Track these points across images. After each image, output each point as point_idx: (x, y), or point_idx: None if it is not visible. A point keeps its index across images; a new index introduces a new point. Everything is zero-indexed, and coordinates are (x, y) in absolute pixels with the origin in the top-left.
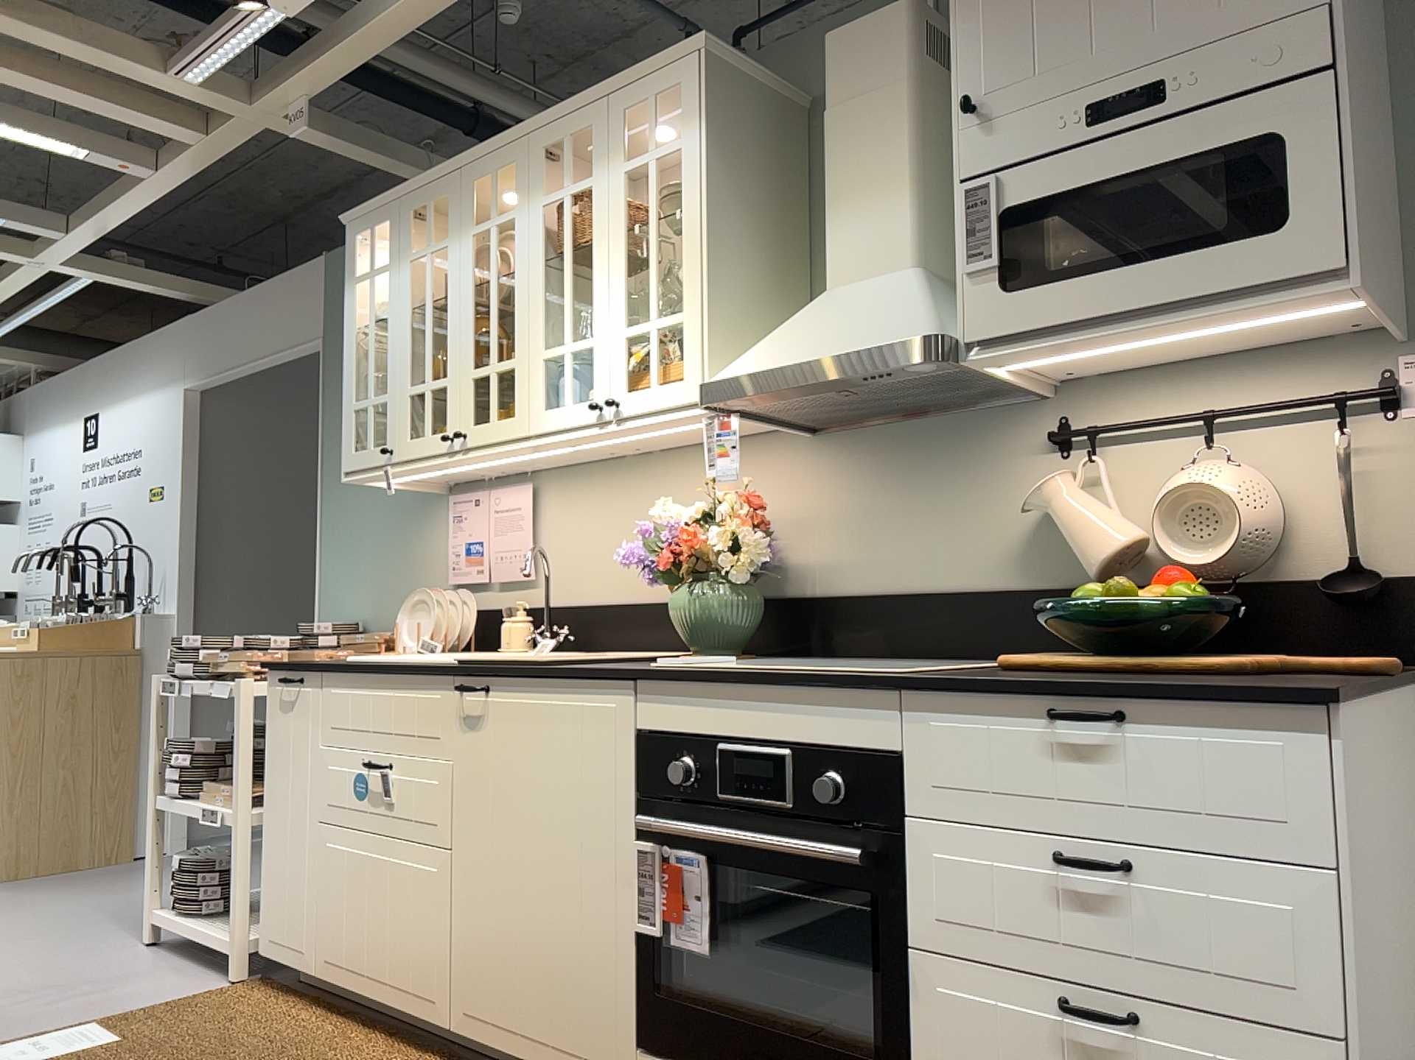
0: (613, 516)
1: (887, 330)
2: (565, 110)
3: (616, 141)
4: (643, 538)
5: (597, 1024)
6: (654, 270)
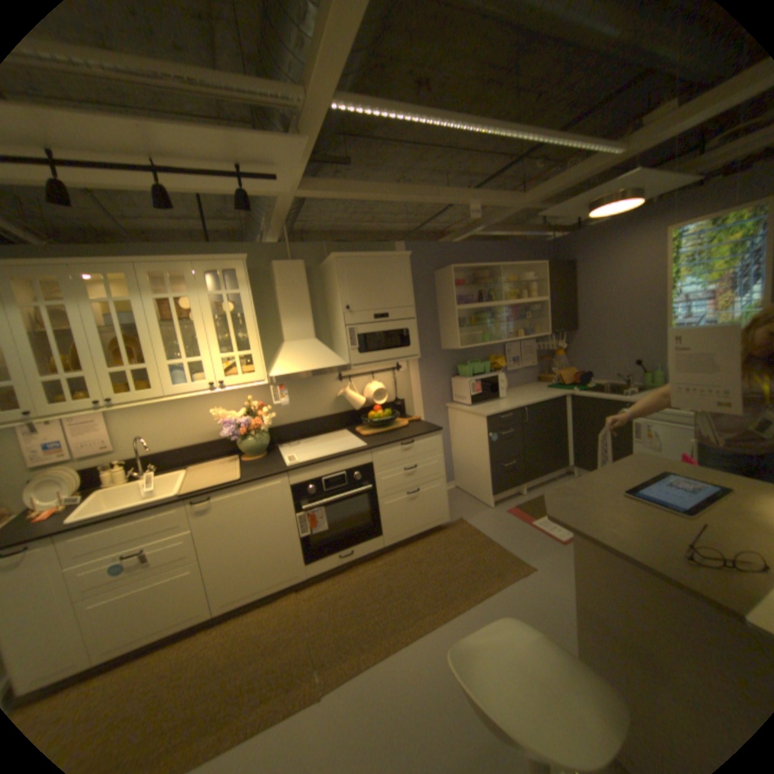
0: (166, 415)
1: (331, 361)
2: (164, 259)
3: (202, 281)
4: (222, 424)
5: (288, 569)
6: (234, 335)
